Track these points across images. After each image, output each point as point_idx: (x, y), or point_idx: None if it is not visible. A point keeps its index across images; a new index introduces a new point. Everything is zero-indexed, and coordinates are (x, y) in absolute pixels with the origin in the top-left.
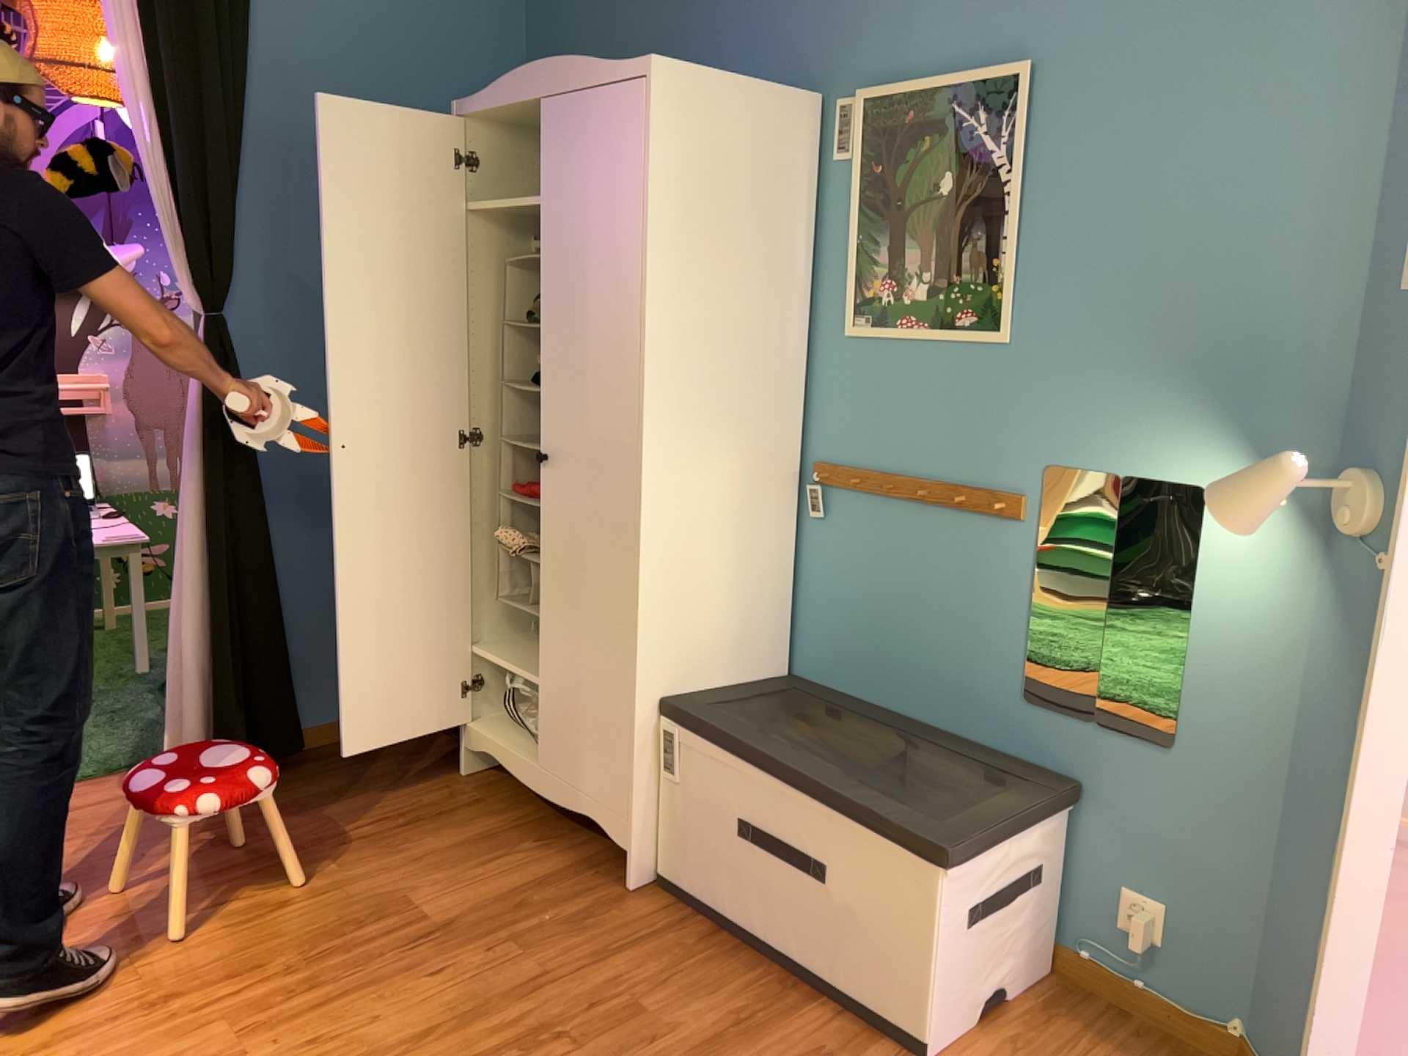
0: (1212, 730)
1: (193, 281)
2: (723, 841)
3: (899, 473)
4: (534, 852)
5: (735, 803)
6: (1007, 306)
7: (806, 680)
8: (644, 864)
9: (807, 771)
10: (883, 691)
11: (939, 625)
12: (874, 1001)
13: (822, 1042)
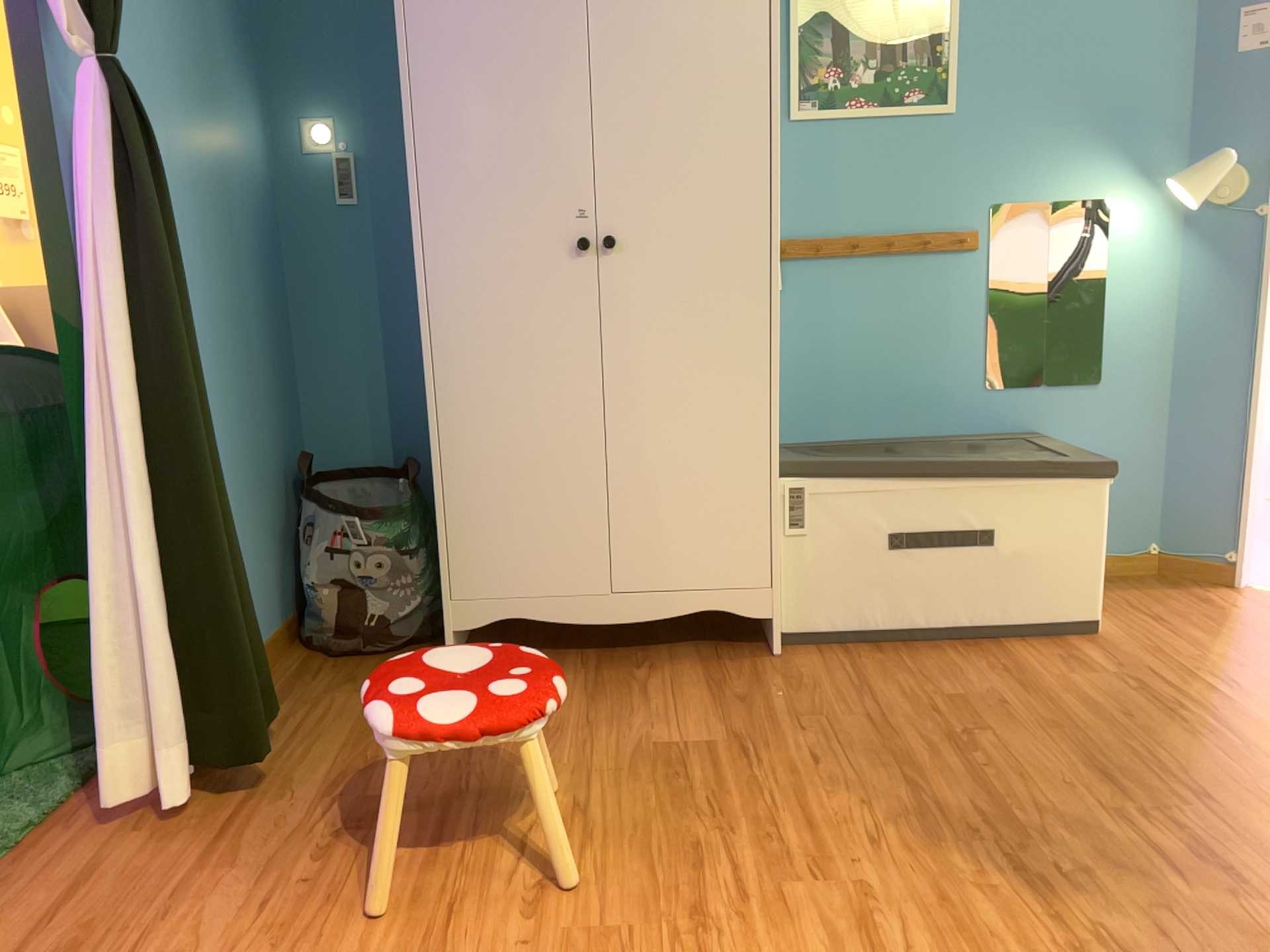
0: (1125, 362)
1: (75, 5)
2: (871, 560)
3: (856, 235)
4: (652, 671)
5: (886, 519)
6: (952, 83)
7: (794, 434)
8: (777, 625)
9: (961, 461)
10: (855, 426)
11: (906, 353)
12: (1047, 613)
13: (1044, 655)
